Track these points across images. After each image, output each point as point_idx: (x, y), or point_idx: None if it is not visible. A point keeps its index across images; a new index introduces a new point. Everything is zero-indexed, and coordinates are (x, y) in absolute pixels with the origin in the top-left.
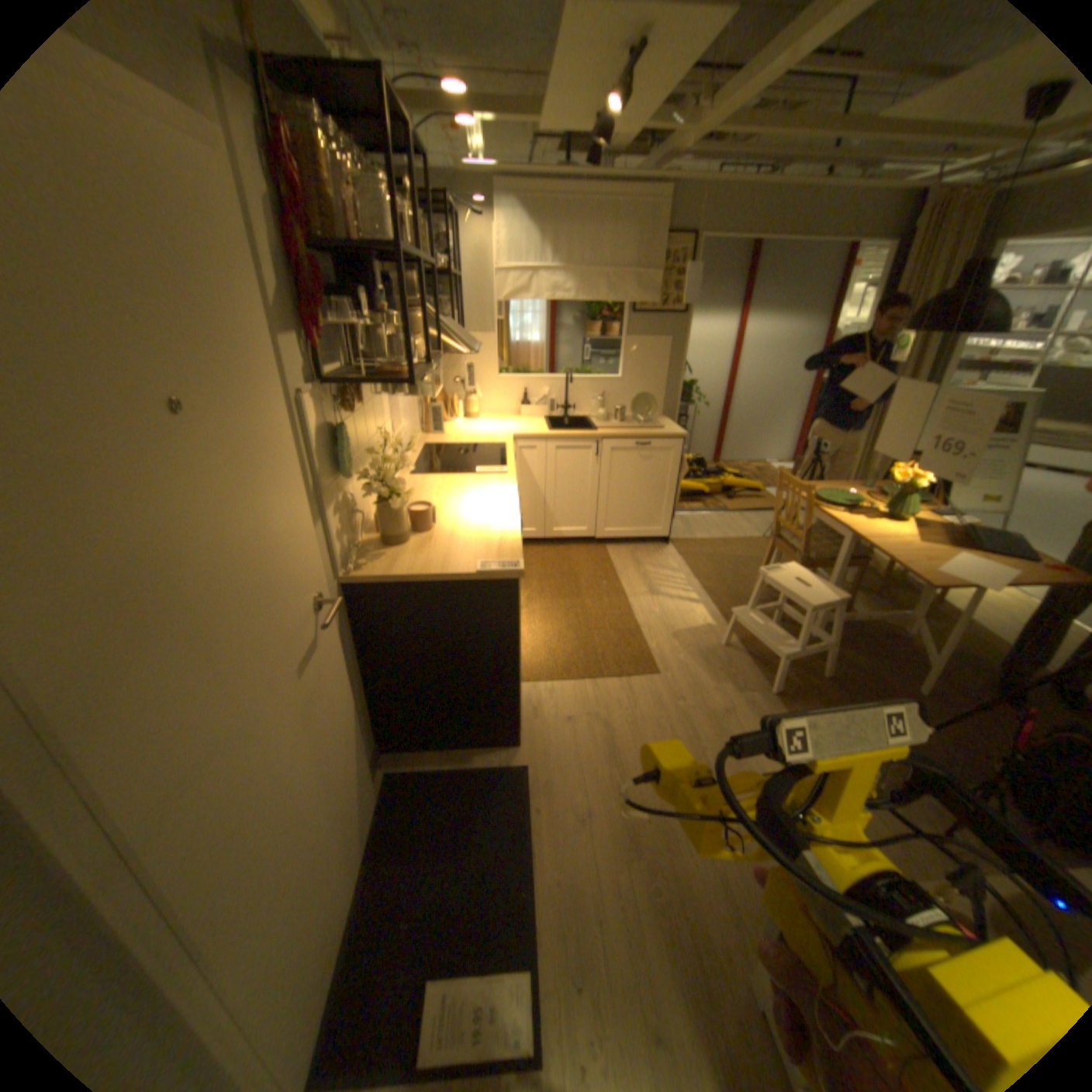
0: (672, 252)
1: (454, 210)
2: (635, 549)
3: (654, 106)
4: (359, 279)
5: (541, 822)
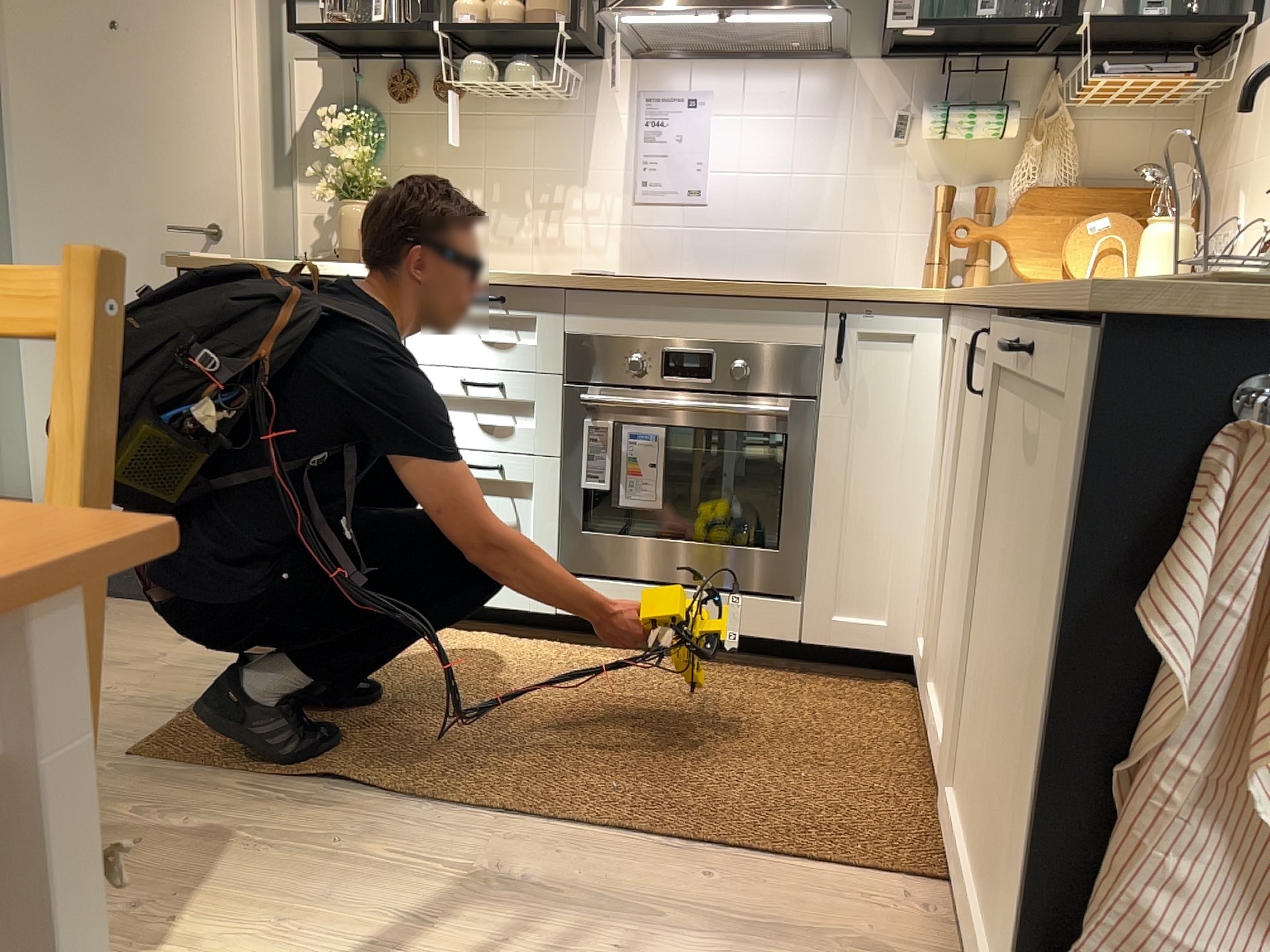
0: None
1: None
2: None
3: None
4: None
5: None
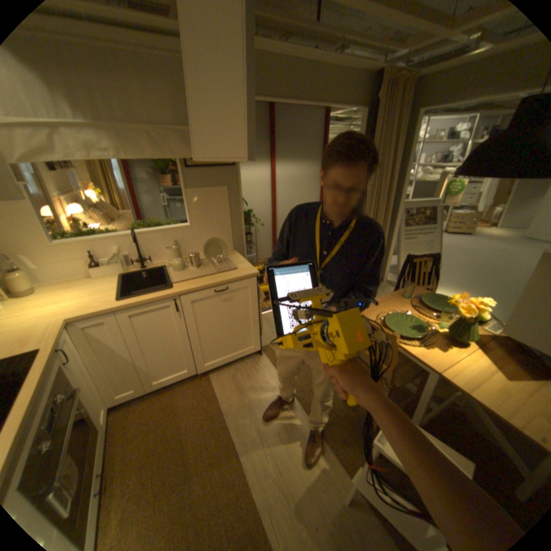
0: None
1: None
2: (235, 371)
3: None
4: None
5: None
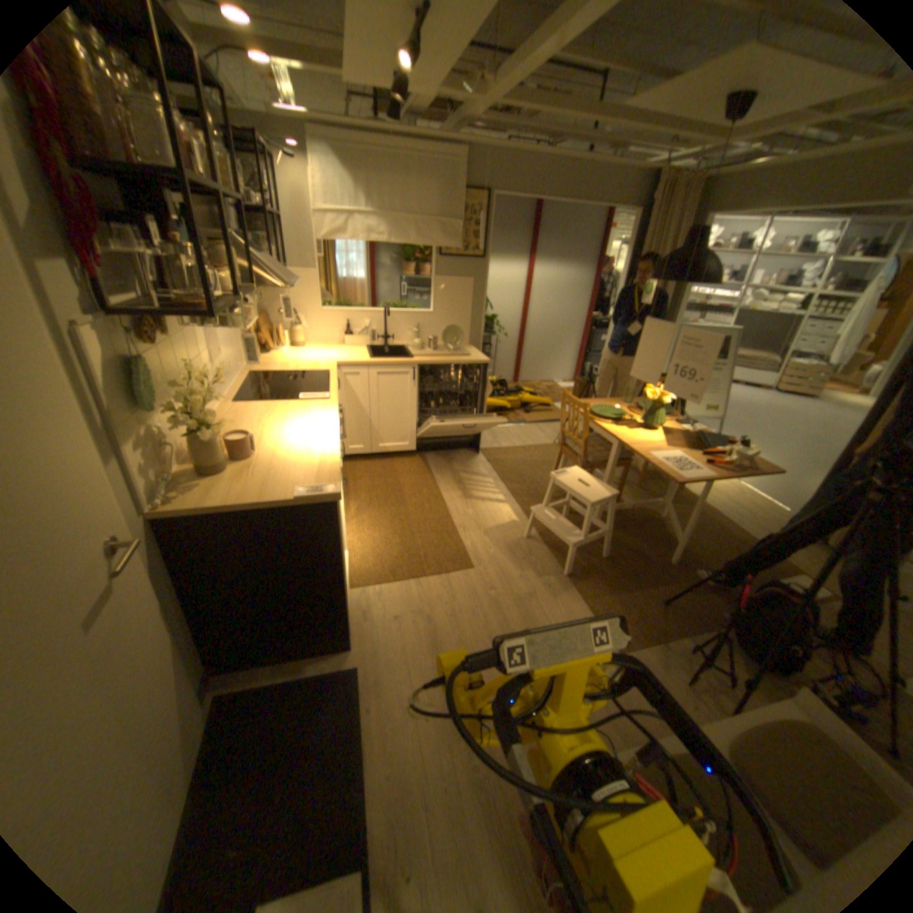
0: (472, 204)
1: (268, 151)
2: (452, 458)
3: (445, 70)
4: (154, 207)
5: (371, 719)
